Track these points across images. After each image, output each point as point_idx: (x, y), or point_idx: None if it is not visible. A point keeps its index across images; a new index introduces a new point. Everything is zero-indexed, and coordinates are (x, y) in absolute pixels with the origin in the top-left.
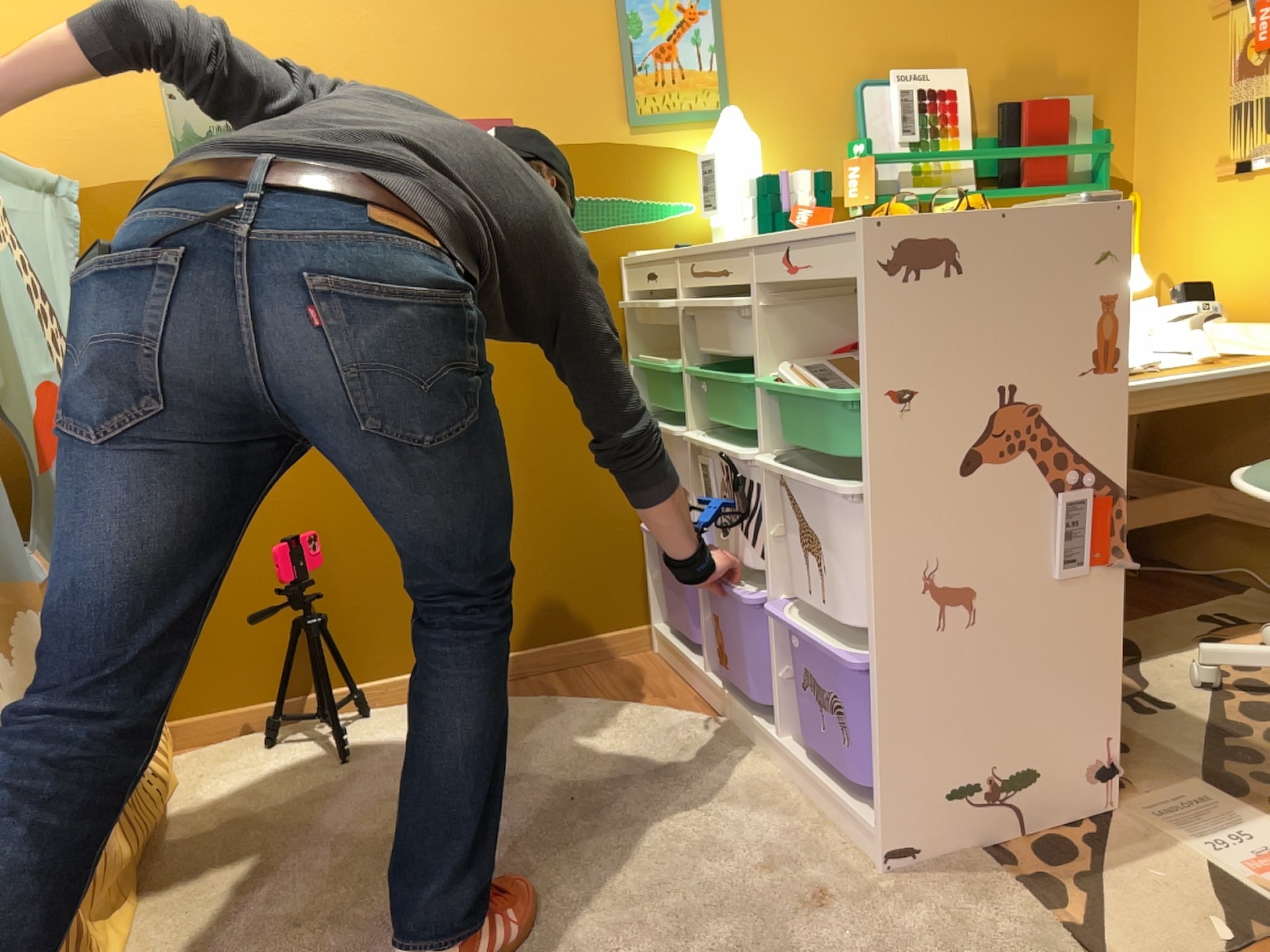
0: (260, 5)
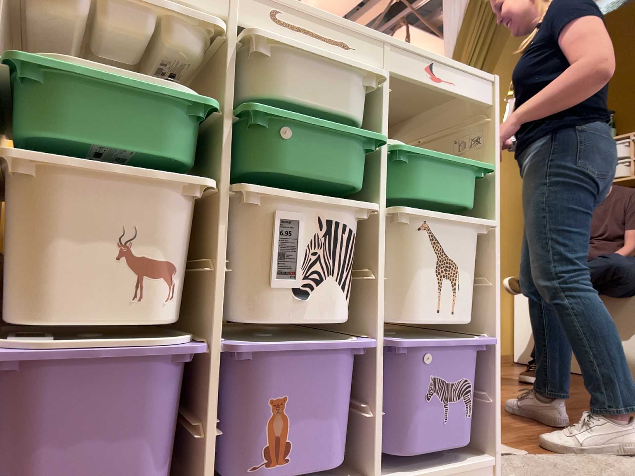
0: None
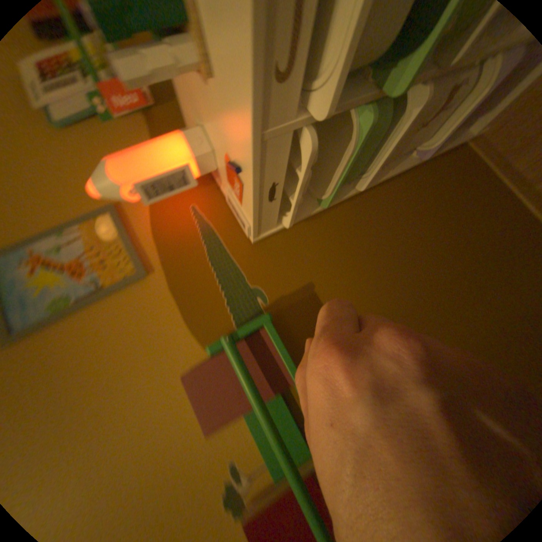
0: None
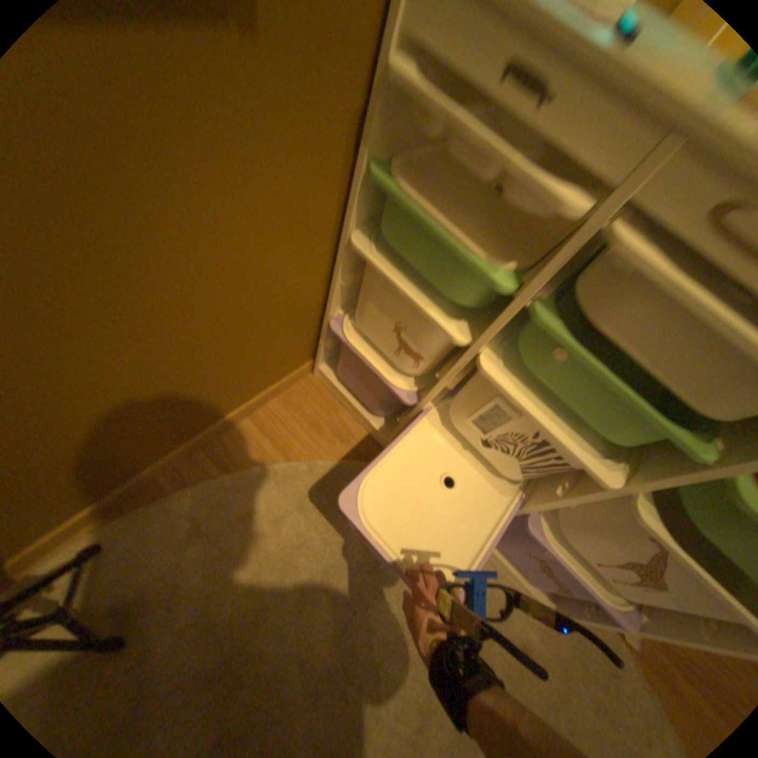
0: None
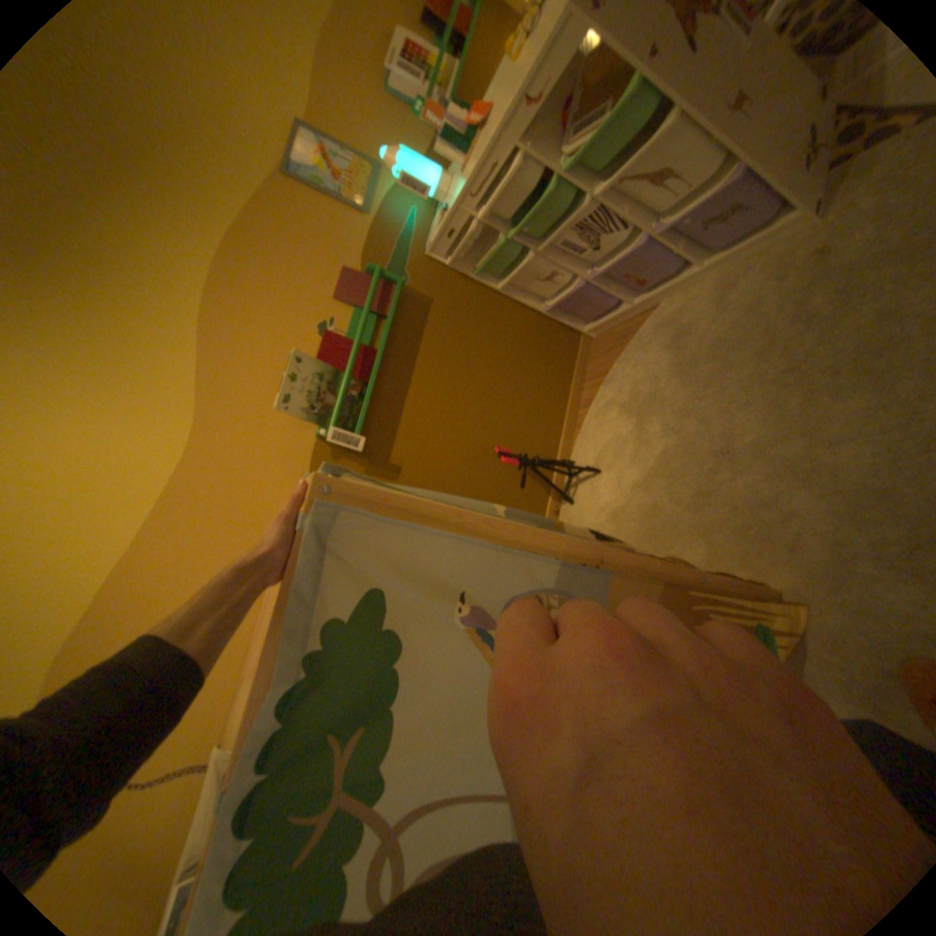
0: (244, 354)
